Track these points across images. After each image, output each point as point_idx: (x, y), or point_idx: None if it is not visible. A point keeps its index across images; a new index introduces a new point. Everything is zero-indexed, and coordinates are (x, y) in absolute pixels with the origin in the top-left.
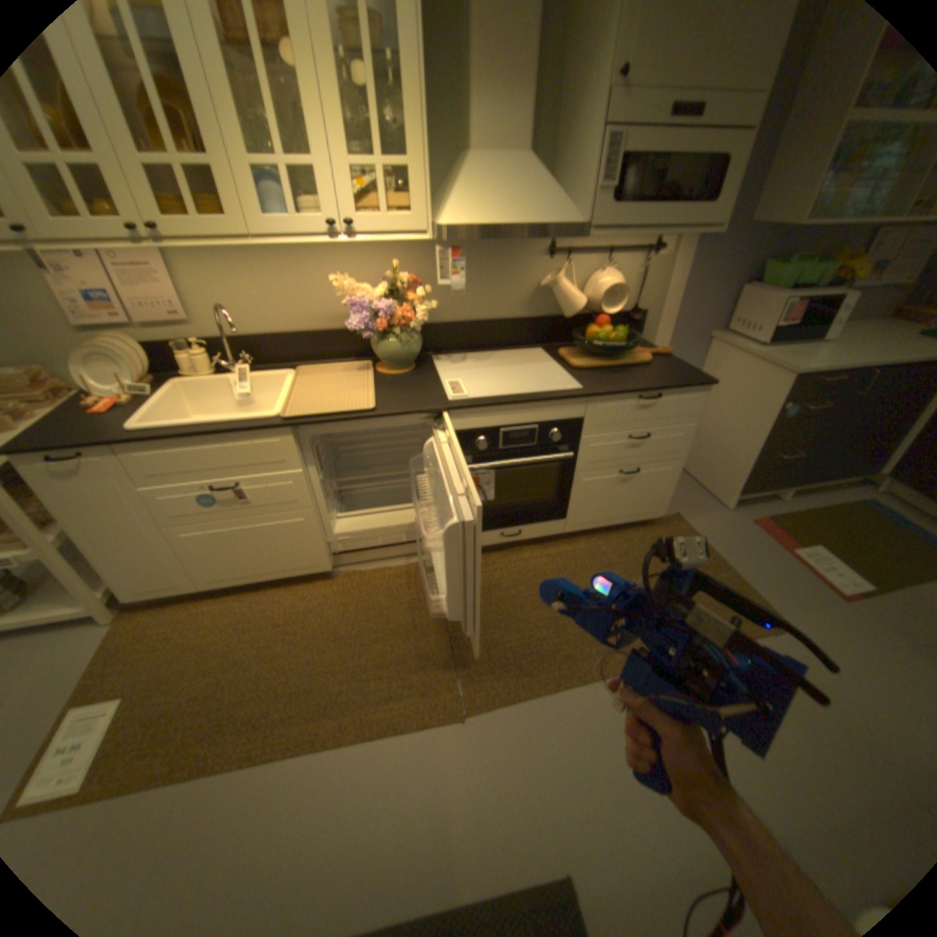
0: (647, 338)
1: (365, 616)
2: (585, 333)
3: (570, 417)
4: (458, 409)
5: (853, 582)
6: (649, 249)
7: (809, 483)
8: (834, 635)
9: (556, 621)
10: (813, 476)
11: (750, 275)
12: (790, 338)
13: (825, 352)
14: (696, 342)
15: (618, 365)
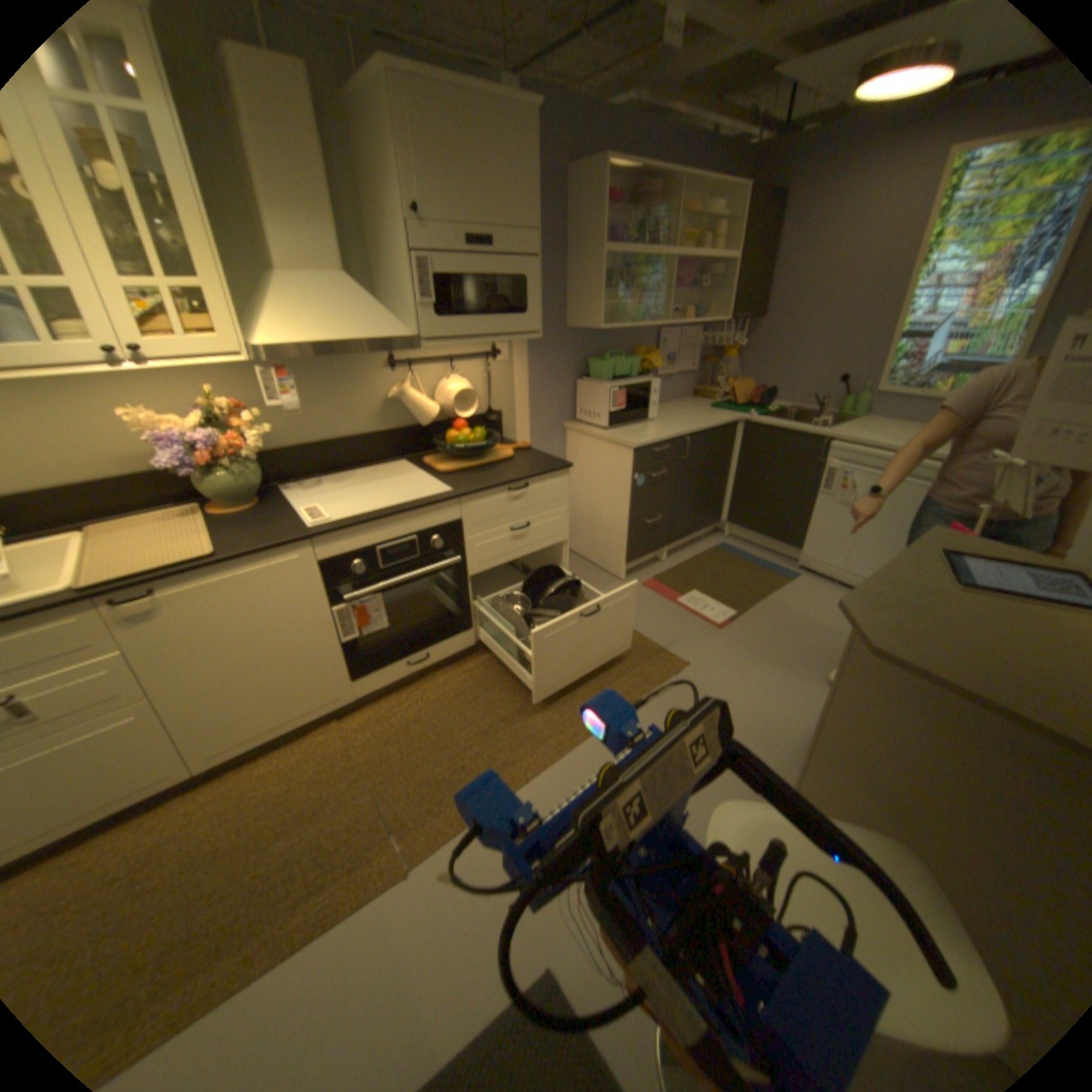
0: (508, 438)
1: (253, 815)
2: (445, 439)
3: (449, 522)
4: (322, 534)
5: (720, 613)
6: (487, 357)
7: (673, 542)
8: (715, 659)
9: (485, 734)
10: (674, 535)
11: (579, 374)
12: (622, 422)
13: (650, 430)
14: (553, 435)
15: (484, 465)
